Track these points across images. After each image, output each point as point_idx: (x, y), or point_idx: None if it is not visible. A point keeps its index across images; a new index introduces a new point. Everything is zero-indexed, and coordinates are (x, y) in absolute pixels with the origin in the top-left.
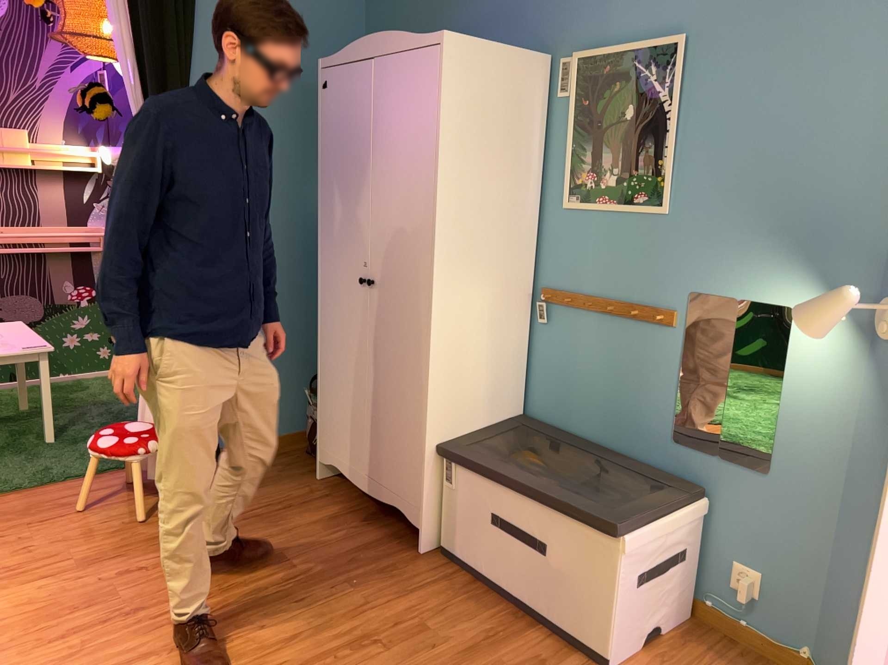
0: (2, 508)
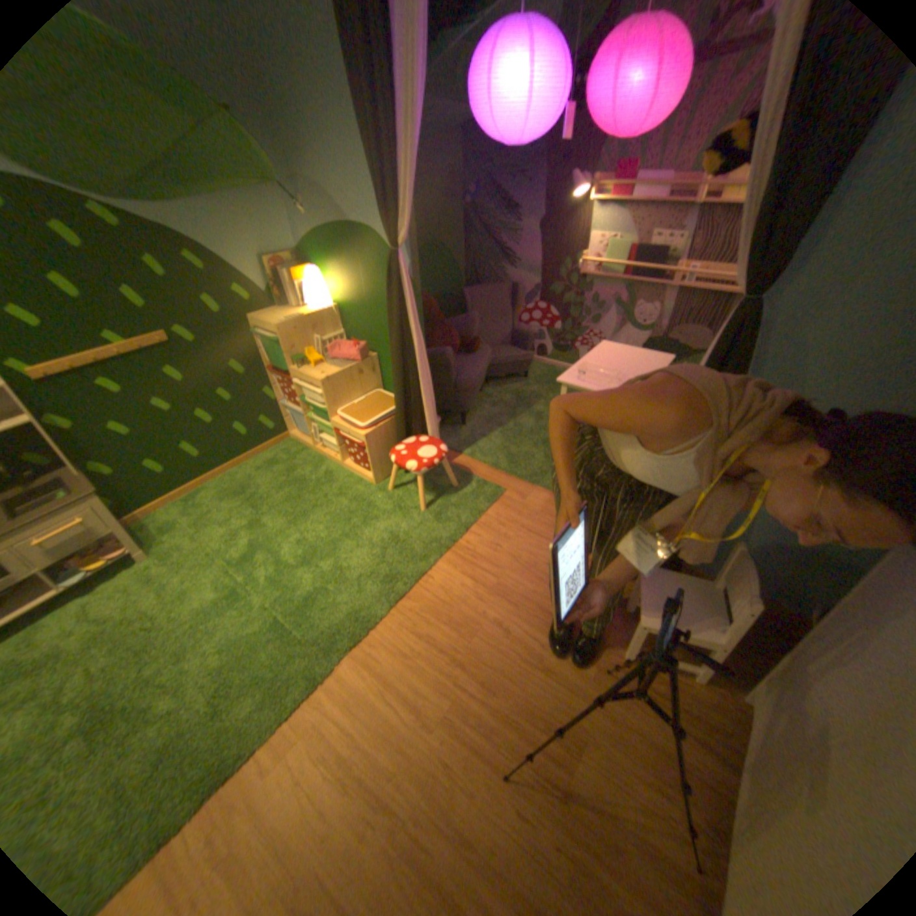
0: (528, 503)
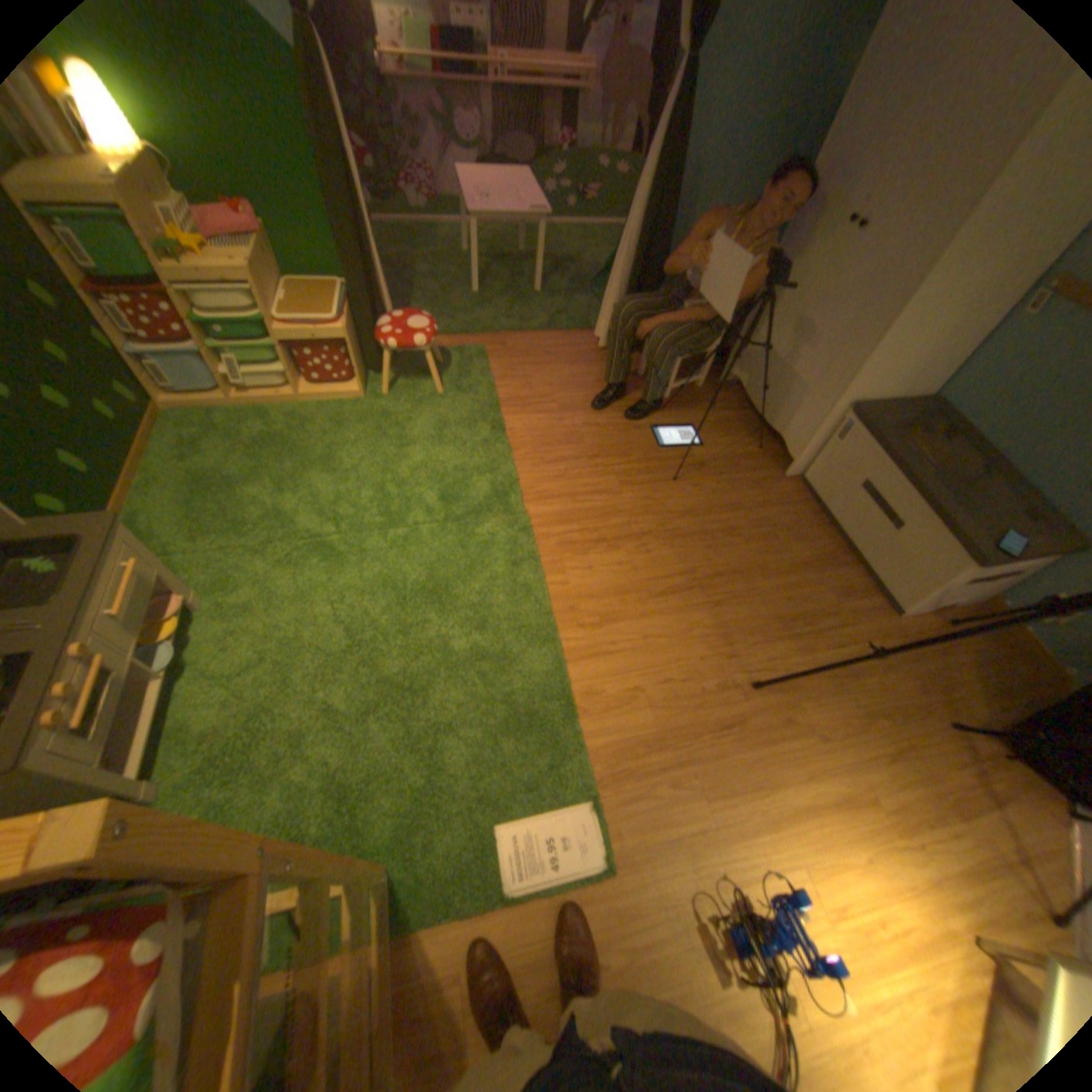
0: (510, 347)
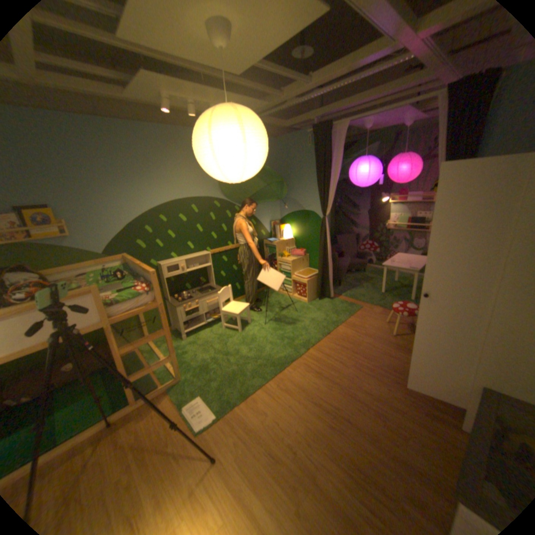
0: (374, 311)
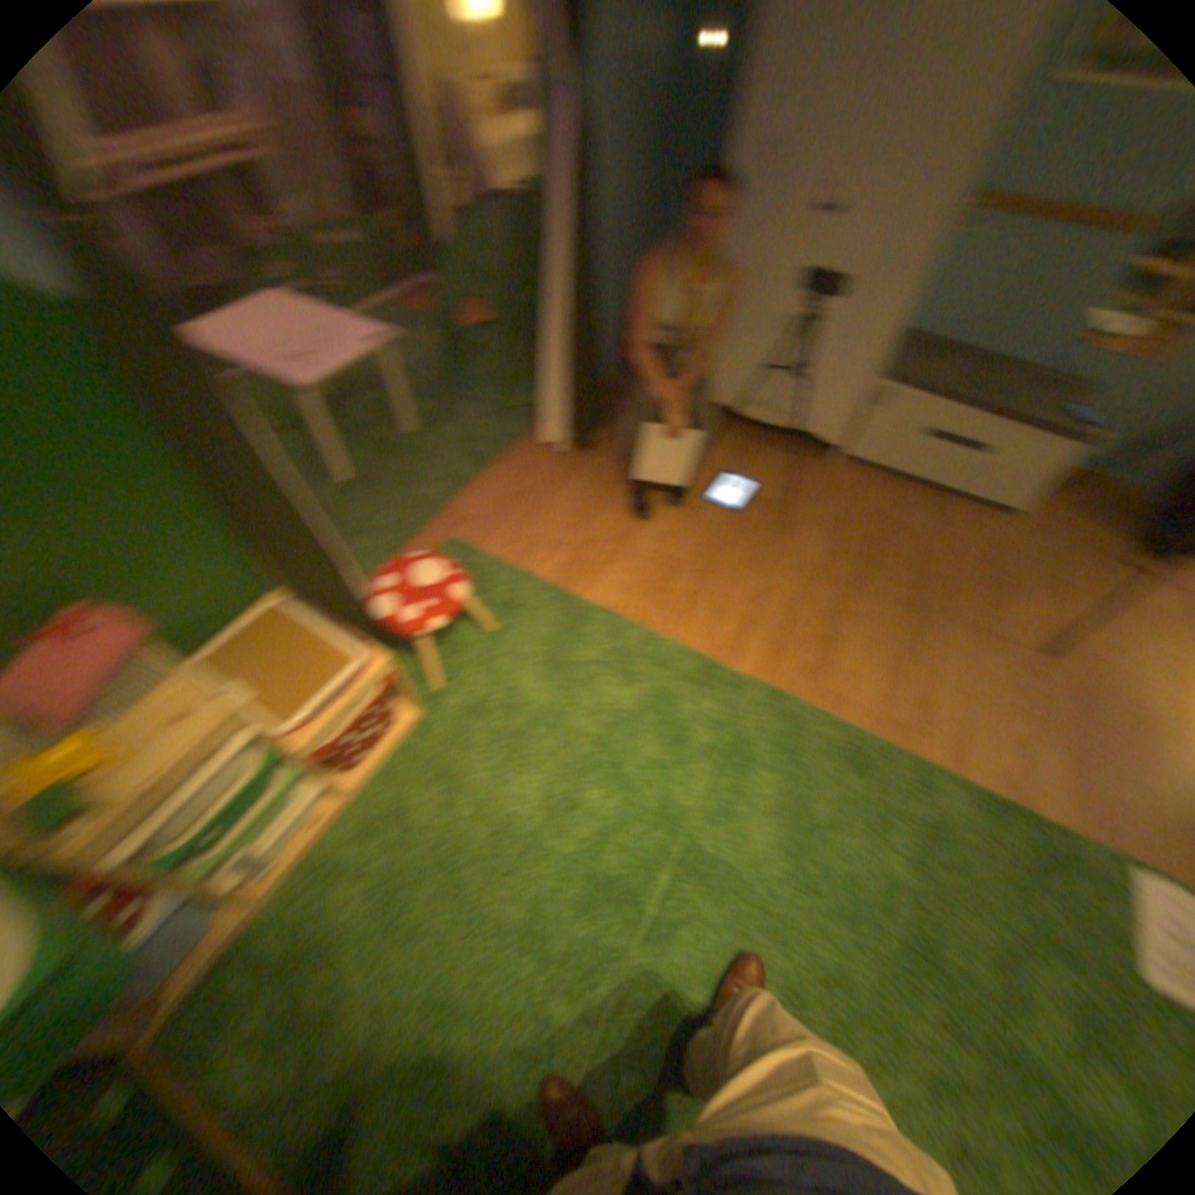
0: (480, 514)
